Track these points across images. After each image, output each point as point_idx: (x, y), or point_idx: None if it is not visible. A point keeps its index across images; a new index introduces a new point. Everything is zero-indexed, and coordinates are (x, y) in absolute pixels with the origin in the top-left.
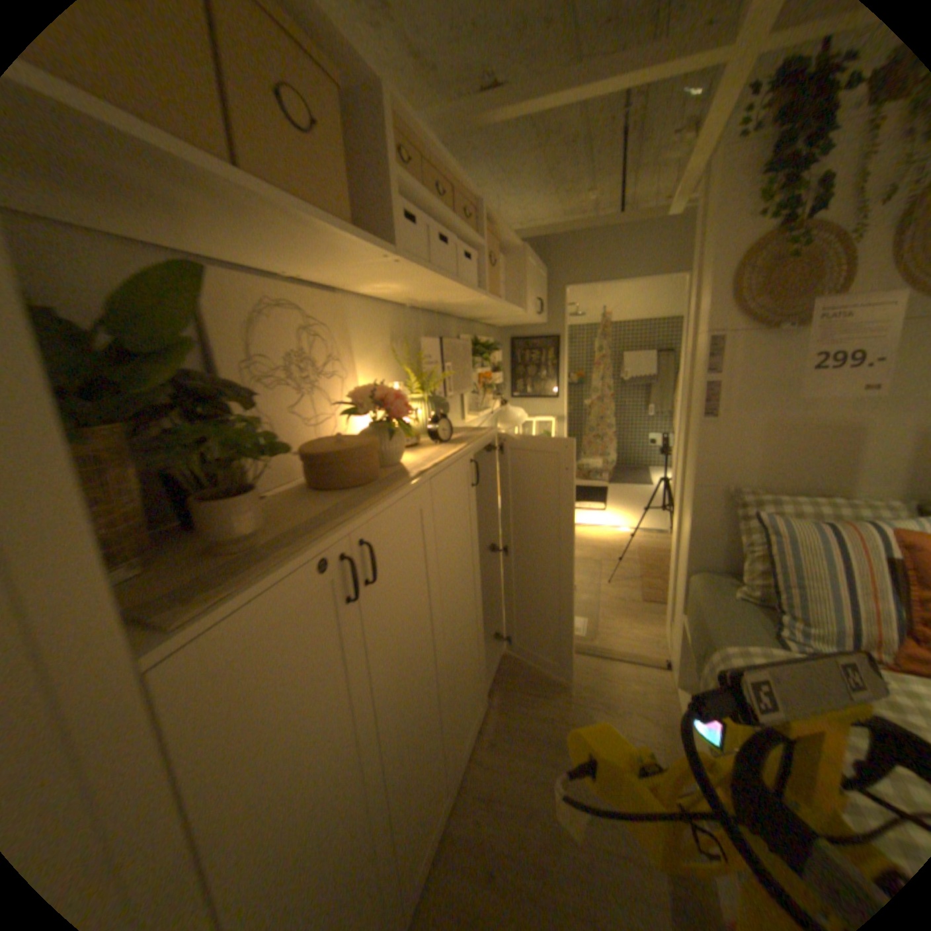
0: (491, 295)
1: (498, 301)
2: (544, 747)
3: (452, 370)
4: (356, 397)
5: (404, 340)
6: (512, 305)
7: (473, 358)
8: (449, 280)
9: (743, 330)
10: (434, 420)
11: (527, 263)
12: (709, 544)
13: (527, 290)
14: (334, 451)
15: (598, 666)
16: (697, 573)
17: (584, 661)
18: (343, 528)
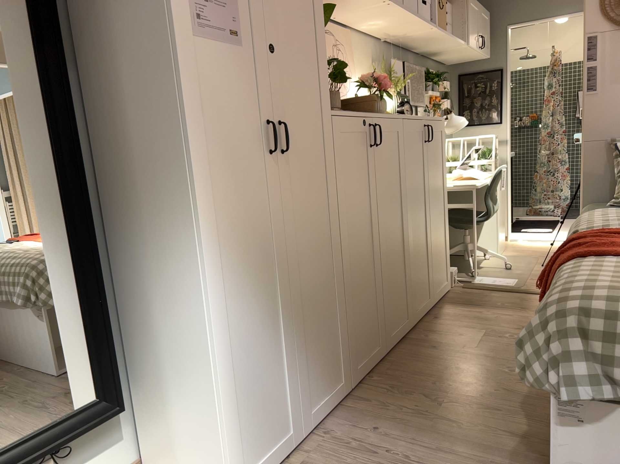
0: (437, 30)
1: (442, 34)
2: (472, 318)
3: (408, 87)
4: (361, 79)
5: (378, 64)
6: (453, 40)
7: (423, 84)
8: (411, 18)
9: (604, 34)
10: (399, 106)
11: (465, 11)
12: (593, 183)
13: (466, 30)
14: (356, 98)
15: (519, 295)
16: (587, 207)
17: (509, 293)
18: (369, 114)
